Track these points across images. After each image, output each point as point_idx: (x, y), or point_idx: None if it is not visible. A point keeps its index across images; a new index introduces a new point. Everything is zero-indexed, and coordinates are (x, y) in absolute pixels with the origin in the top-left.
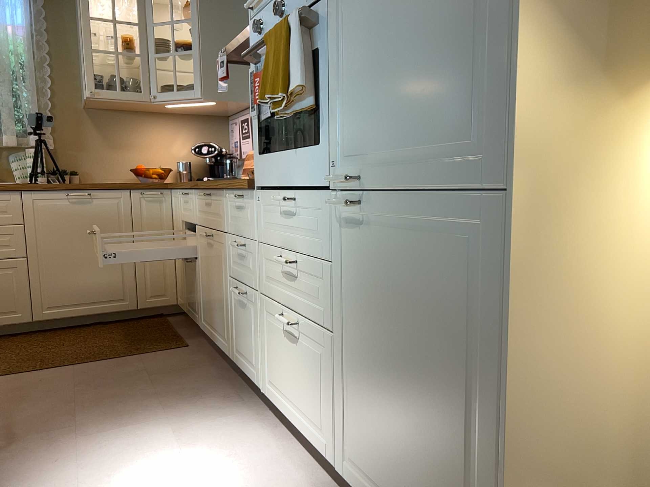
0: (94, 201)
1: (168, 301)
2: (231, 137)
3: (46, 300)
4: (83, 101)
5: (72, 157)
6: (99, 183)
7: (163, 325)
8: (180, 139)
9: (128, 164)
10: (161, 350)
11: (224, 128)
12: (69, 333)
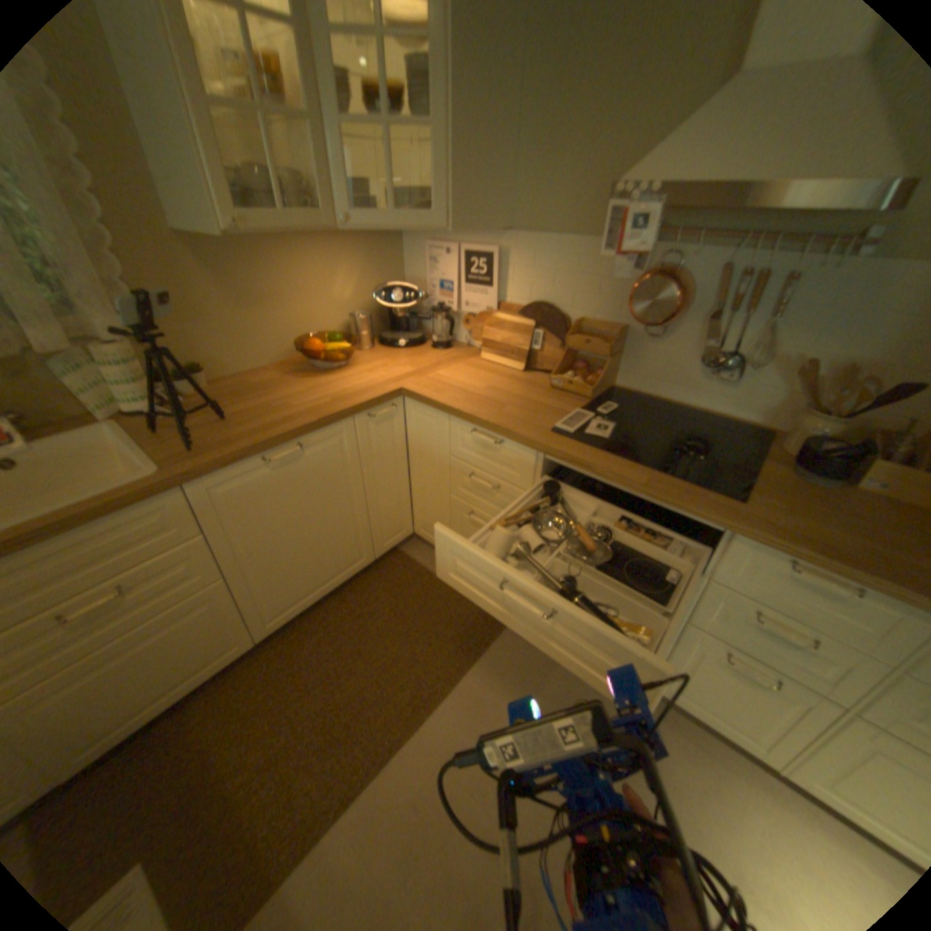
0: (306, 451)
1: (405, 534)
2: (429, 270)
3: (267, 612)
4: (169, 214)
5: (178, 337)
6: (237, 373)
7: (418, 572)
8: (342, 272)
9: (275, 330)
10: (483, 643)
11: (396, 243)
12: (308, 631)
